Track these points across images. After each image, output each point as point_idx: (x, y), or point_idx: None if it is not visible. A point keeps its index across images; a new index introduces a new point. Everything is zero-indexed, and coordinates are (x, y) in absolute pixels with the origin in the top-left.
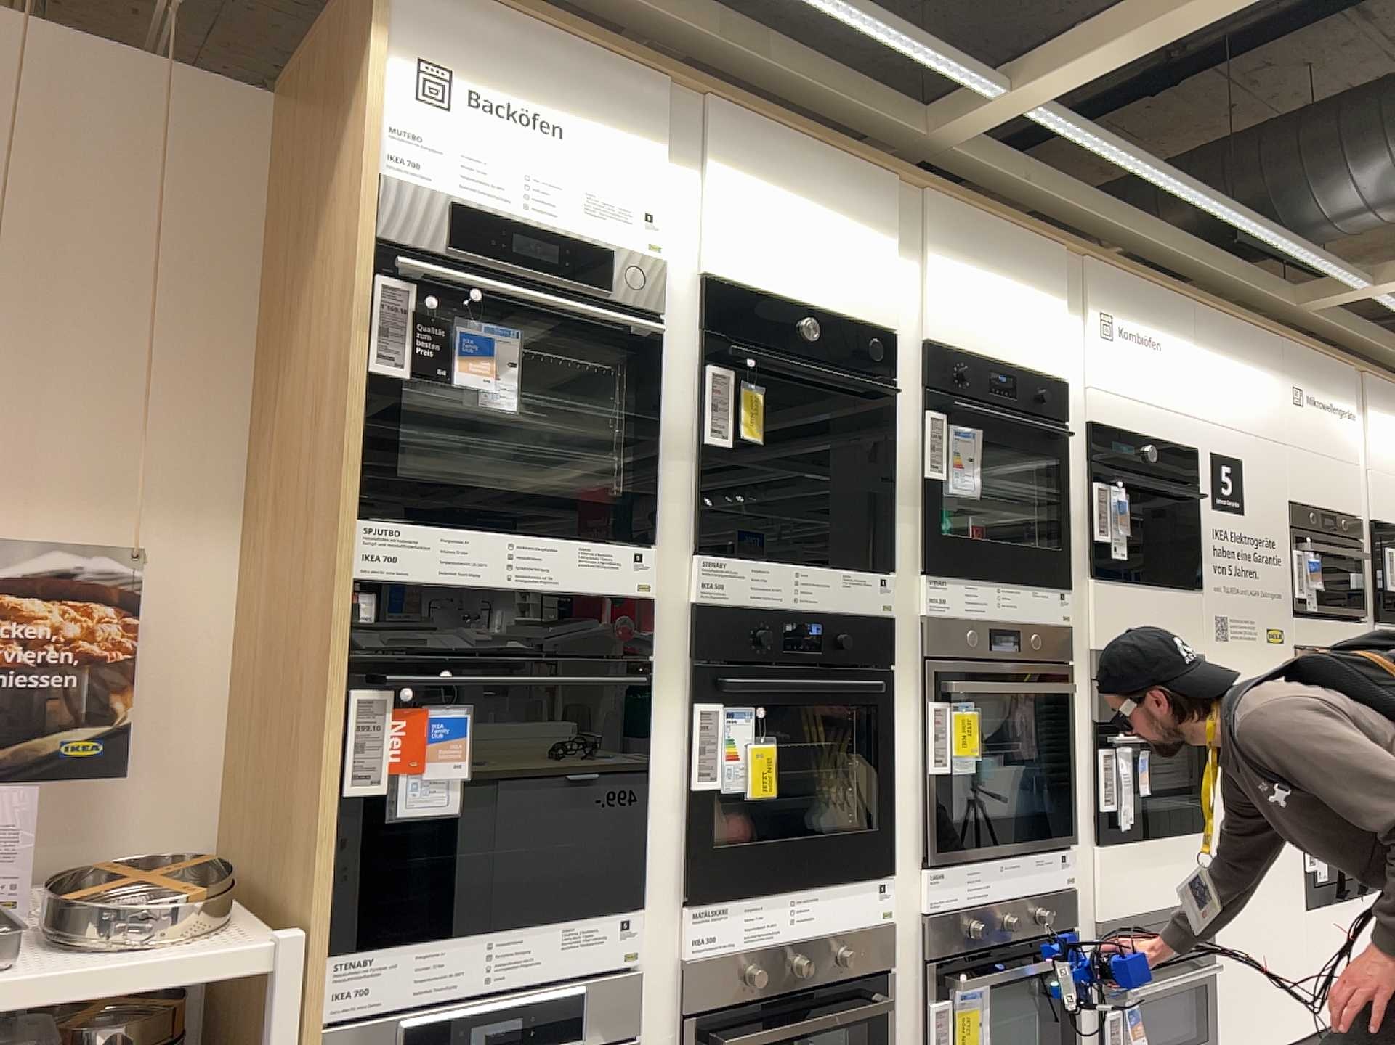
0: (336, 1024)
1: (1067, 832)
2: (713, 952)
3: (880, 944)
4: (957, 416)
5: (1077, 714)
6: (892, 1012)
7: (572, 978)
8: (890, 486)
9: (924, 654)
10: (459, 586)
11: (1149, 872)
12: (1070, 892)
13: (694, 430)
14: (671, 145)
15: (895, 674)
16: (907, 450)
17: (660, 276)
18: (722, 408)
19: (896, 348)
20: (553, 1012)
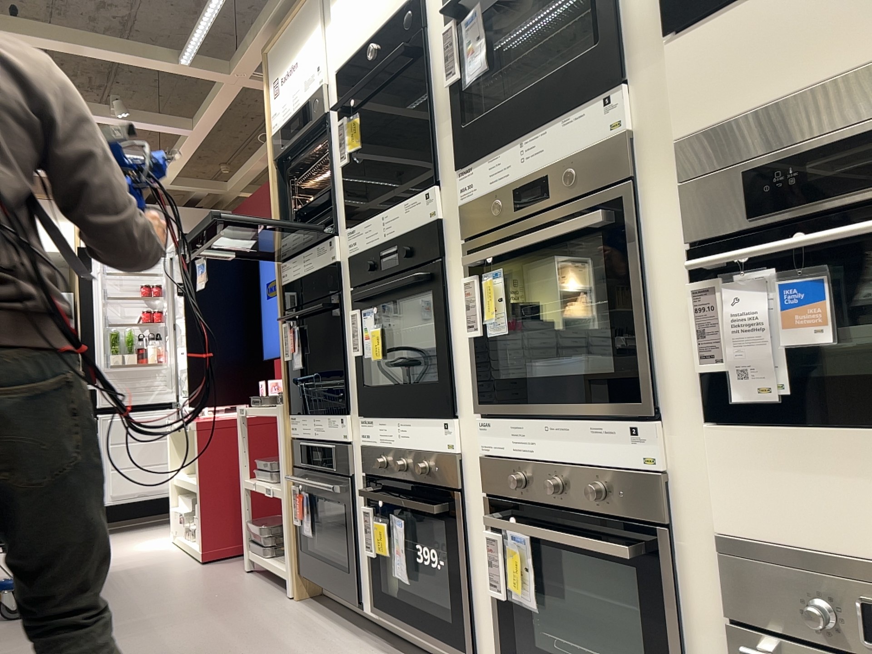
0: (297, 440)
1: (638, 400)
2: (368, 445)
3: (447, 469)
4: (465, 10)
5: (661, 241)
6: (458, 523)
7: (332, 442)
8: (429, 116)
9: (464, 238)
10: (300, 278)
11: (860, 489)
12: (646, 478)
13: (343, 162)
14: (322, 21)
15: (449, 261)
16: (441, 74)
17: (320, 95)
18: (341, 143)
19: (426, 0)
20: (327, 454)
